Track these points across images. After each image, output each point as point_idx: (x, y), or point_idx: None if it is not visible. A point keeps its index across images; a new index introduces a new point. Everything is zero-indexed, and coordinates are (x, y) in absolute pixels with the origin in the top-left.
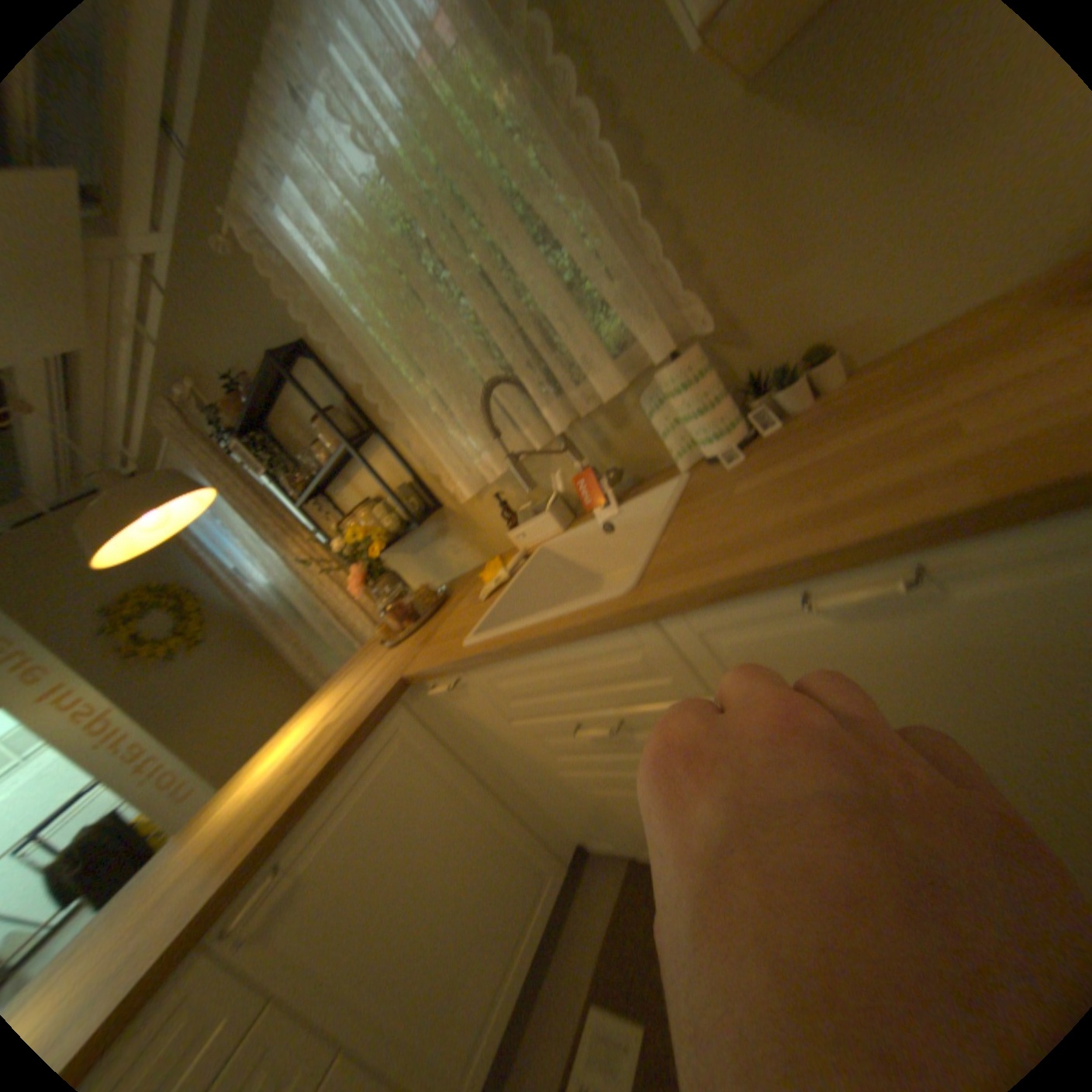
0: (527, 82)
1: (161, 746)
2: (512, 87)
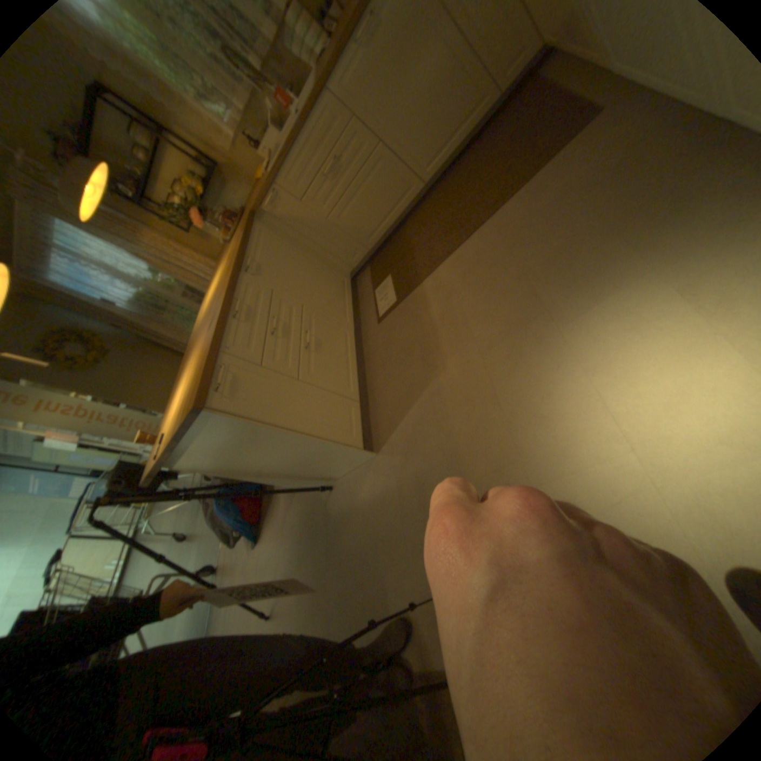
0: None
1: (129, 401)
2: None
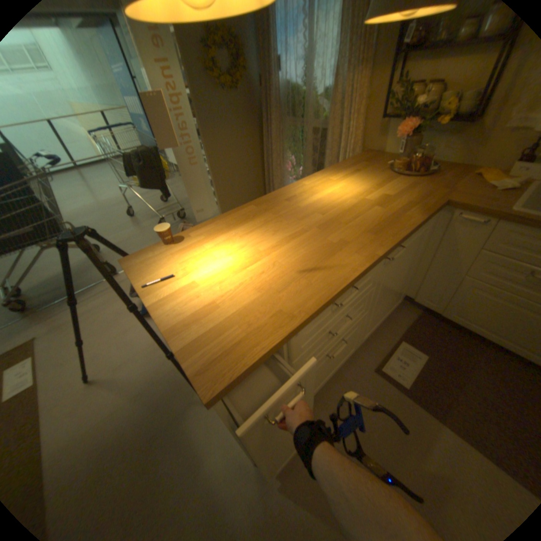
0: None
1: (201, 133)
2: None
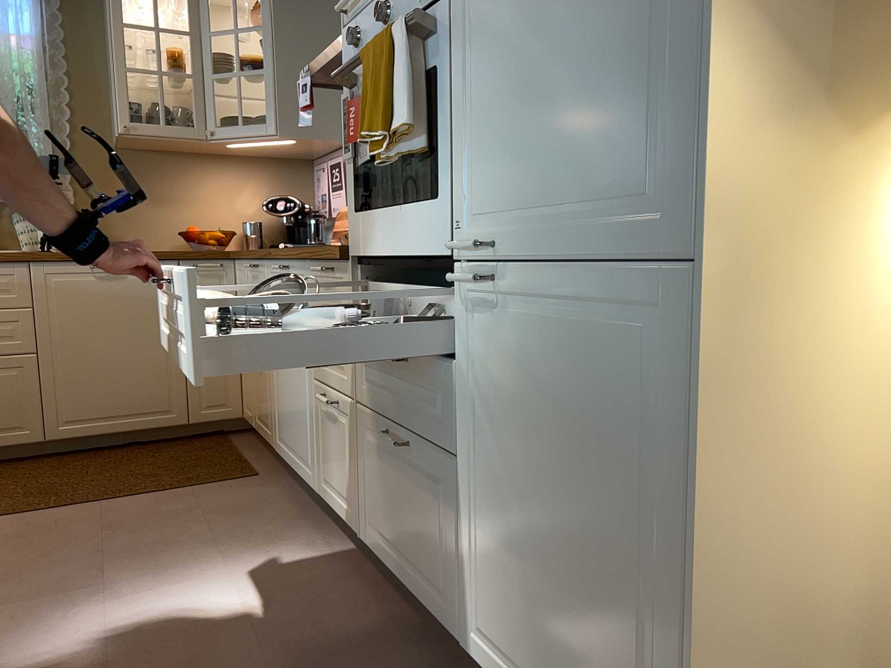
0: (48, 82)
1: None
2: (45, 81)
